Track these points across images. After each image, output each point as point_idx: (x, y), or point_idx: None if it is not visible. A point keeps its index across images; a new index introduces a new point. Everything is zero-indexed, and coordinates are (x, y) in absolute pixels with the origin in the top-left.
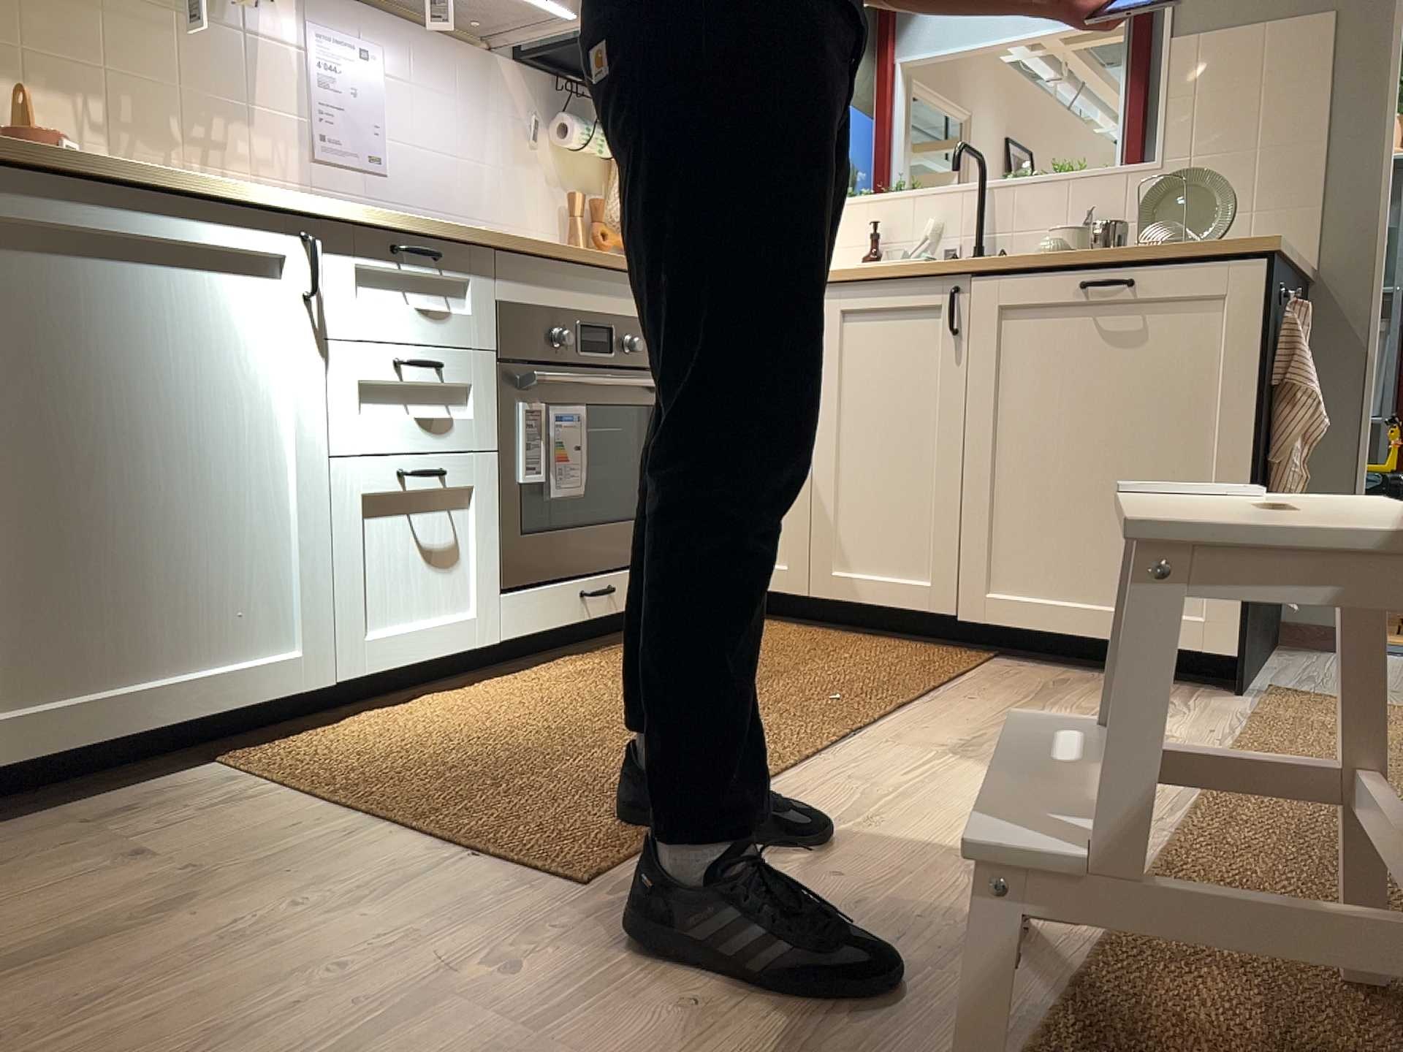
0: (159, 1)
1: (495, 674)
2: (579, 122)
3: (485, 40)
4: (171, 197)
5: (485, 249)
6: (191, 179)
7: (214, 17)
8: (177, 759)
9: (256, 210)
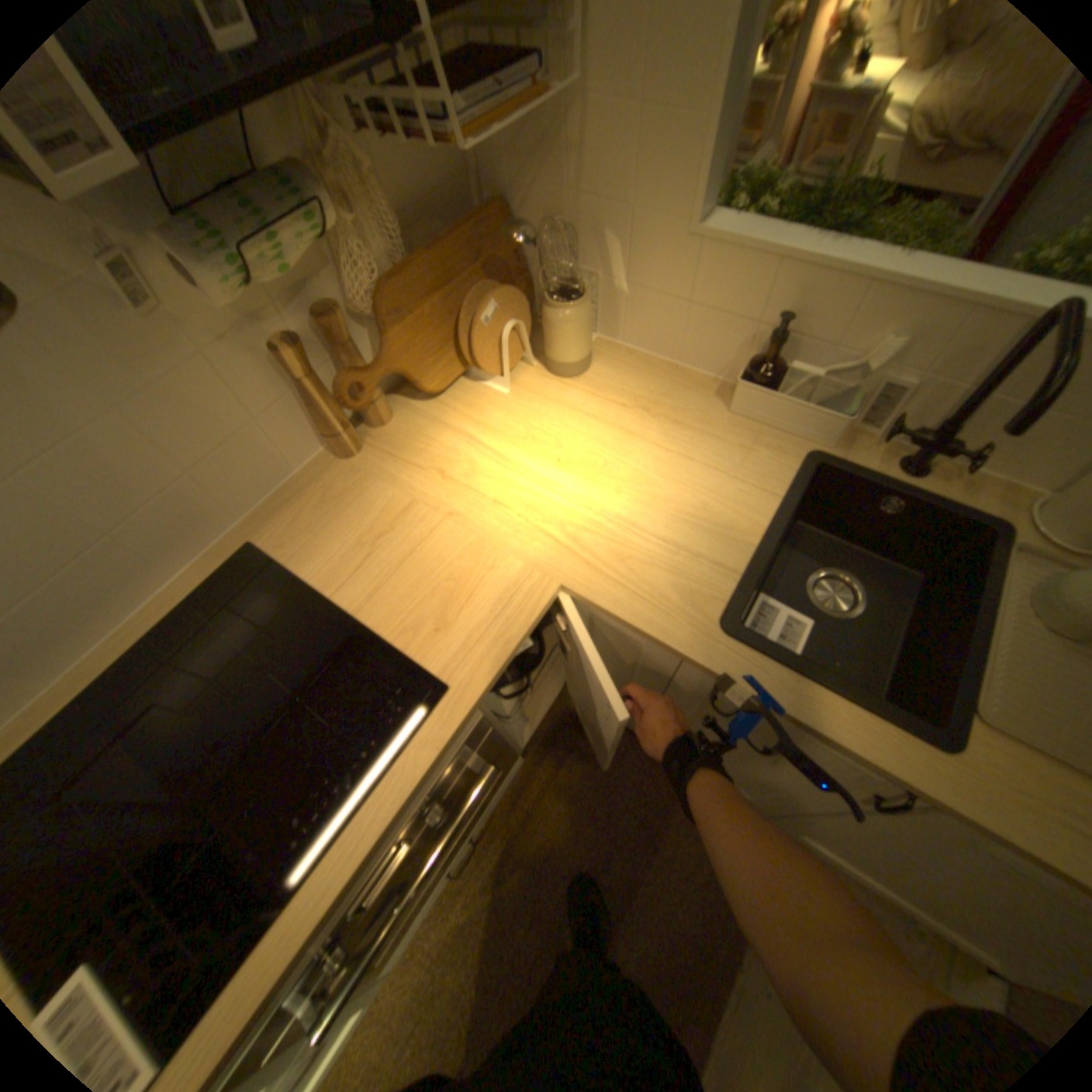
0: None
1: None
2: (189, 262)
3: None
4: None
5: None
6: None
7: None
8: None
9: None
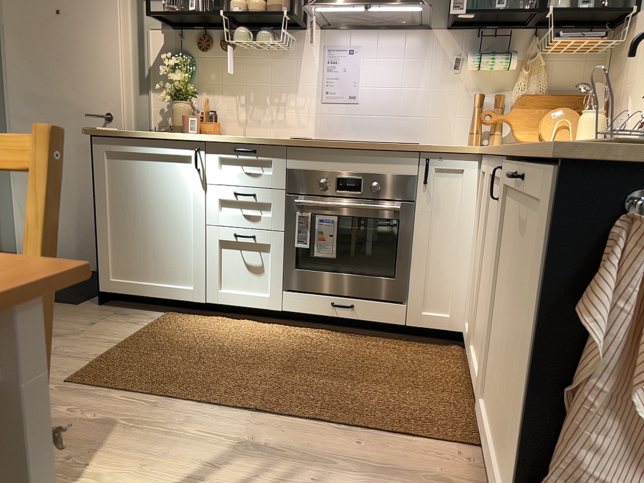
0: (263, 55)
1: (294, 325)
2: (469, 56)
3: (417, 24)
4: (156, 140)
5: (279, 146)
6: (163, 133)
7: (282, 54)
8: (168, 308)
9: (179, 141)
